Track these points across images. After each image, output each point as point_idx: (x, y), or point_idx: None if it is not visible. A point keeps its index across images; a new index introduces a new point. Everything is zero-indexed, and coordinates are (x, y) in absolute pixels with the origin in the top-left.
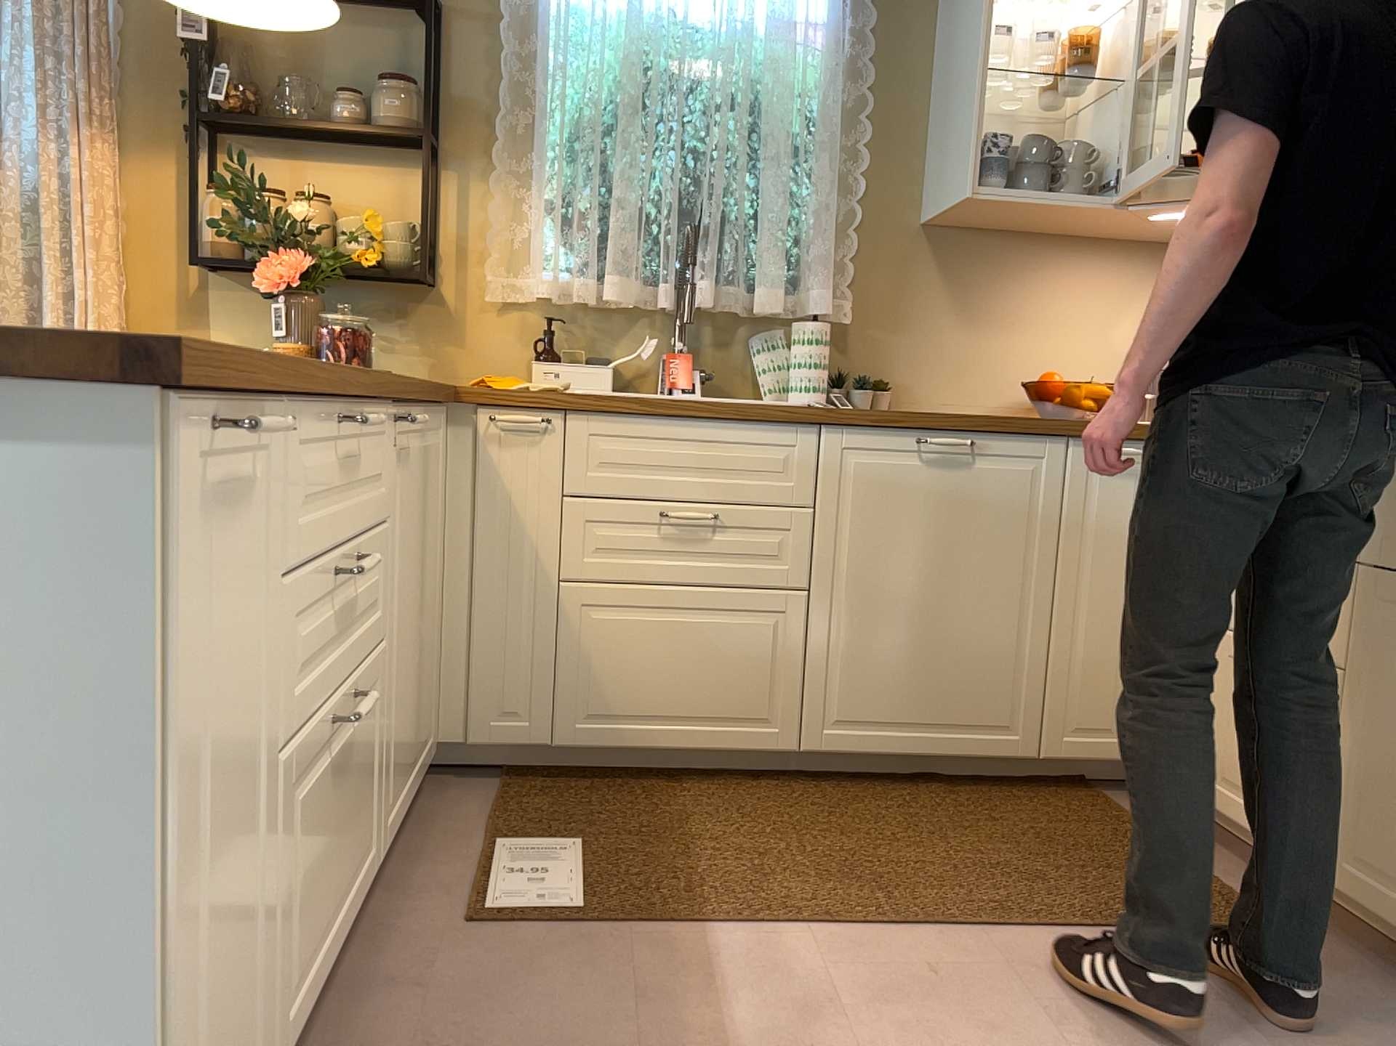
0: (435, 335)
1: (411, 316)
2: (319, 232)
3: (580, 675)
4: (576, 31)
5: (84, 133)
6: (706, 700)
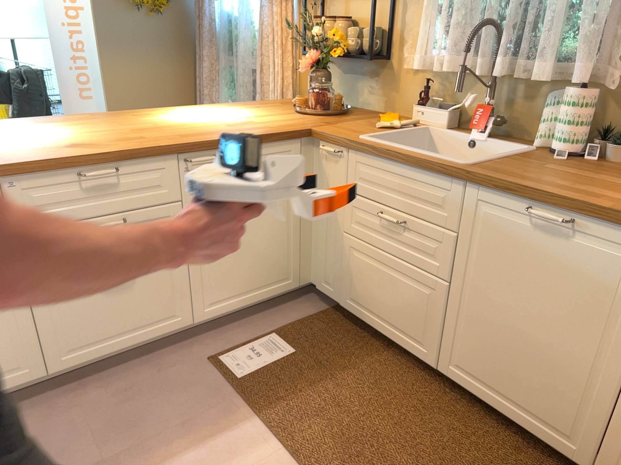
0: (386, 87)
1: (378, 76)
2: (327, 39)
3: (349, 278)
4: None
5: (276, 0)
6: (395, 316)
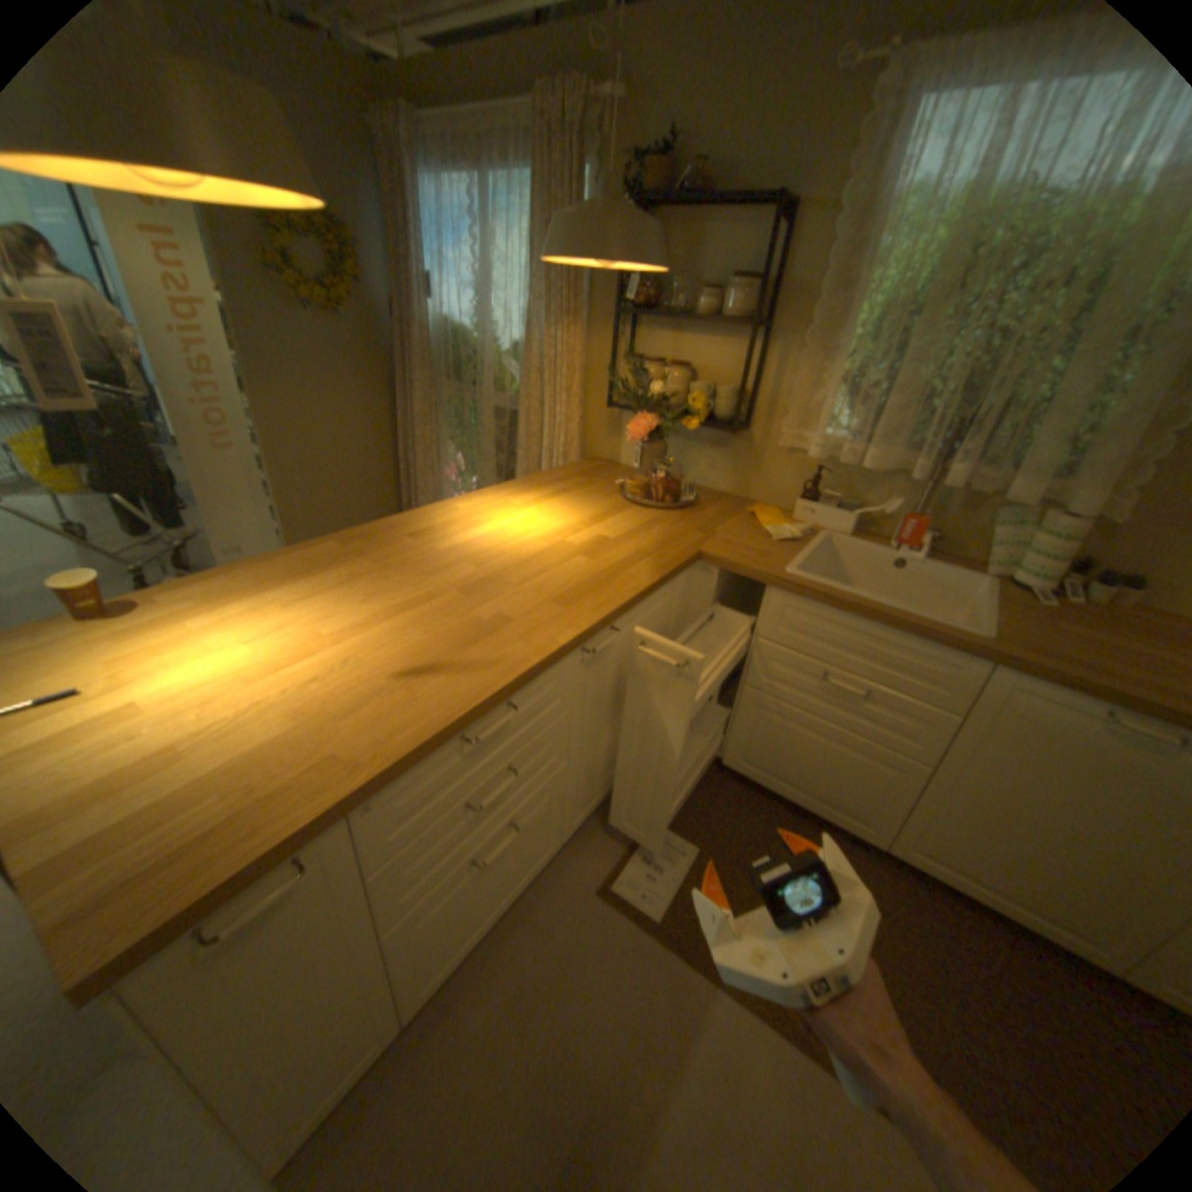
0: (741, 462)
1: (728, 446)
2: (668, 397)
3: (747, 739)
4: (914, 207)
5: (560, 320)
6: (827, 791)
